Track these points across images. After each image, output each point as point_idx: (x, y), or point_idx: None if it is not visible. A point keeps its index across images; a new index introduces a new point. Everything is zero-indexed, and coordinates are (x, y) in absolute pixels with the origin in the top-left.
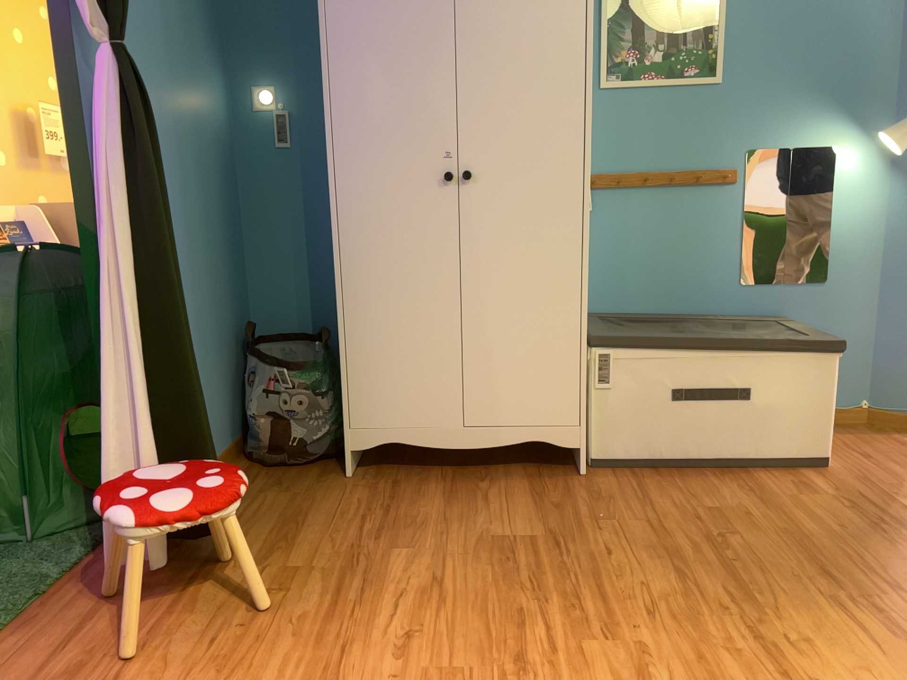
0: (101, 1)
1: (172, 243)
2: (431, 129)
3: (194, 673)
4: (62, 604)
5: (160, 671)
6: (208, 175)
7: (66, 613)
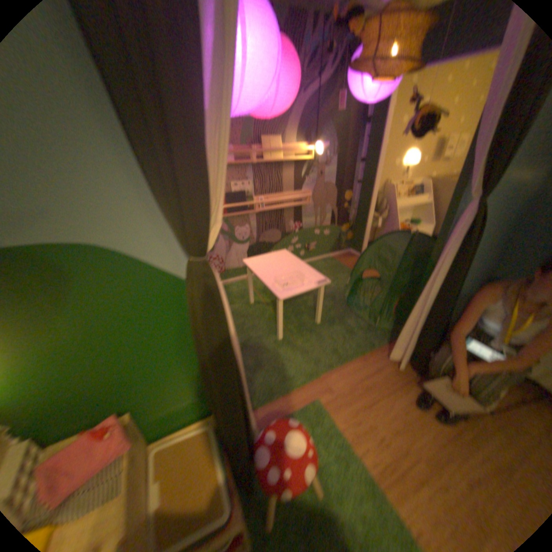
0: (486, 169)
1: (464, 278)
2: None
3: (399, 423)
4: (375, 361)
5: (390, 412)
6: (505, 223)
7: (375, 366)
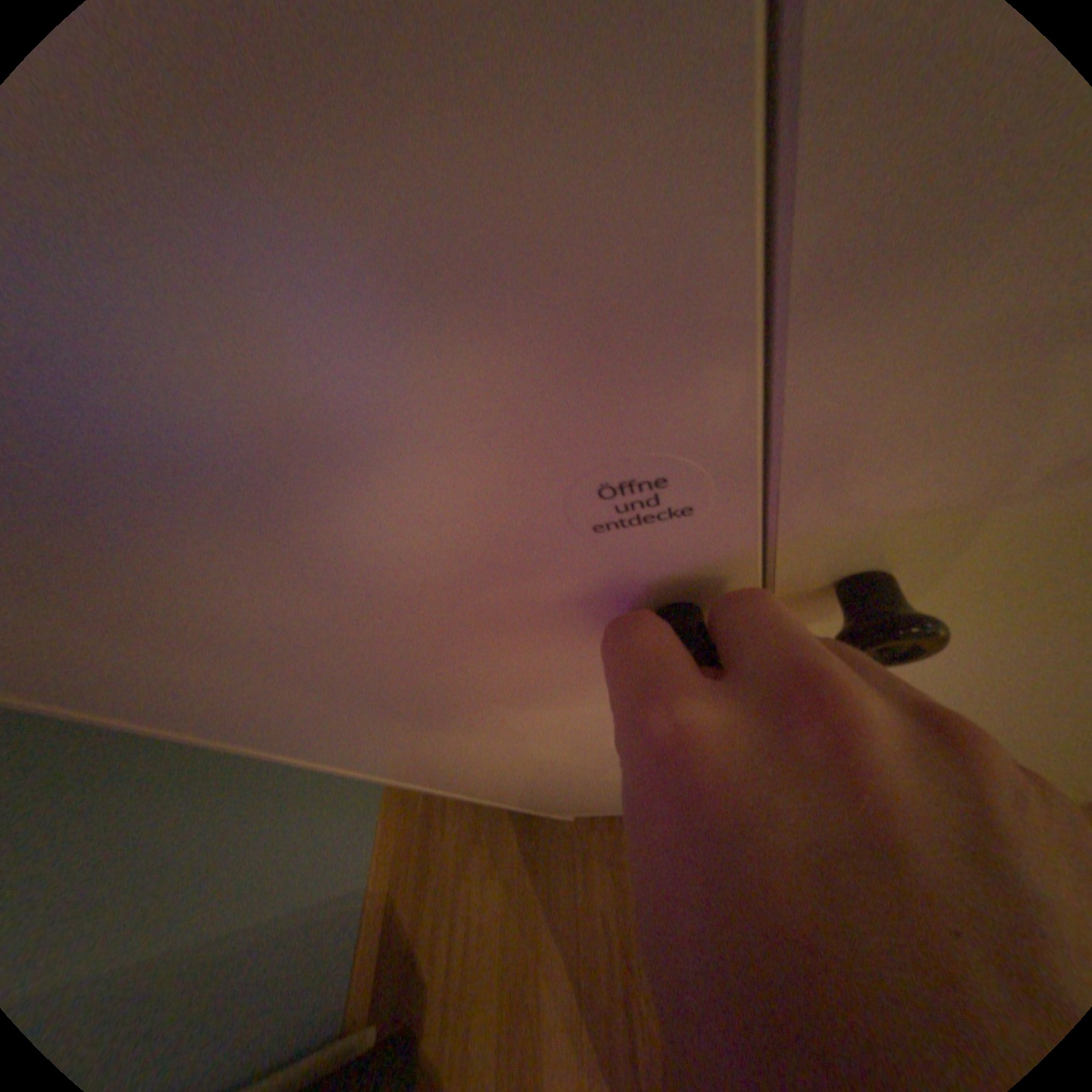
0: None
1: None
2: (298, 263)
3: None
4: None
5: None
6: None
7: None
